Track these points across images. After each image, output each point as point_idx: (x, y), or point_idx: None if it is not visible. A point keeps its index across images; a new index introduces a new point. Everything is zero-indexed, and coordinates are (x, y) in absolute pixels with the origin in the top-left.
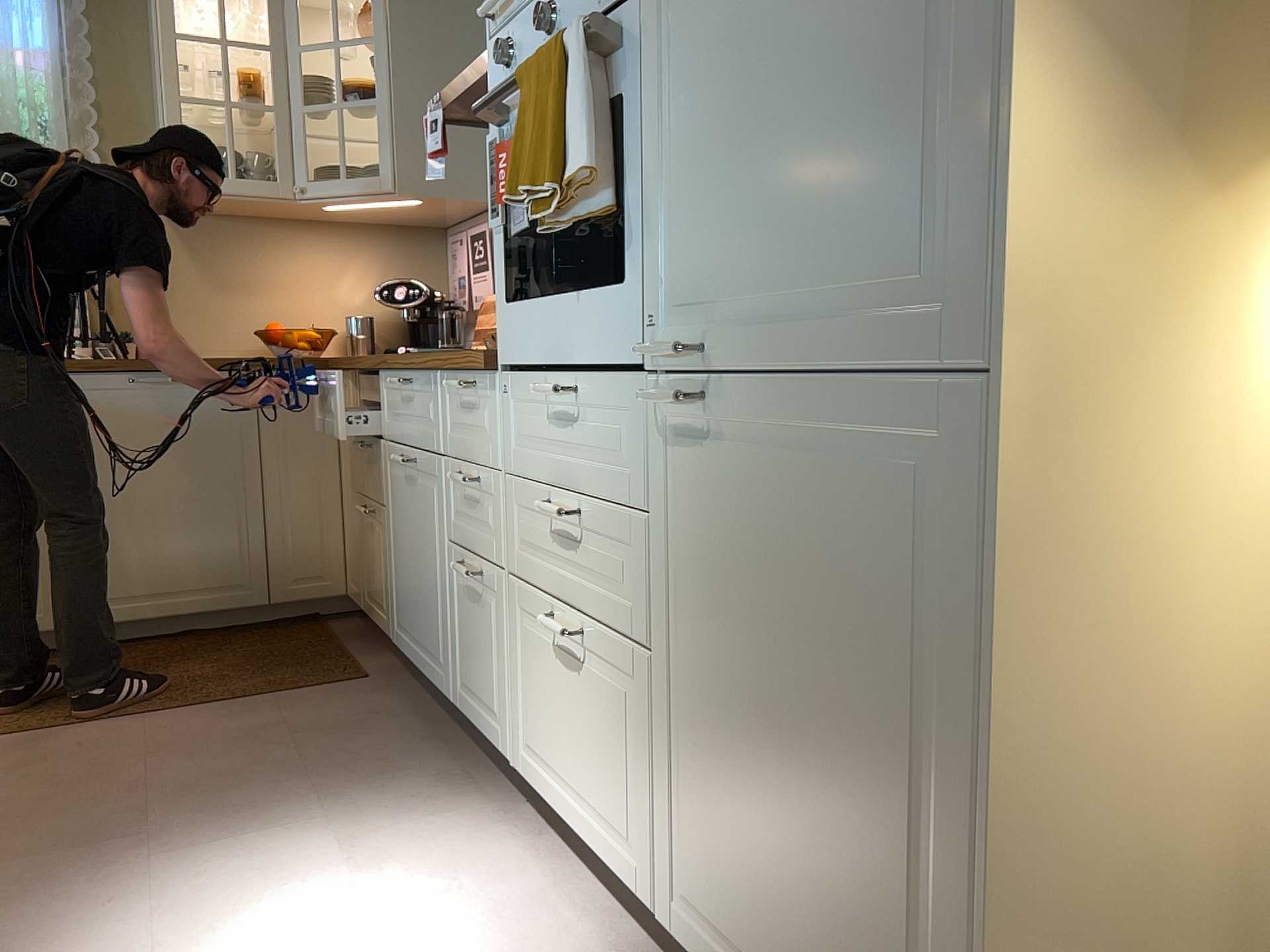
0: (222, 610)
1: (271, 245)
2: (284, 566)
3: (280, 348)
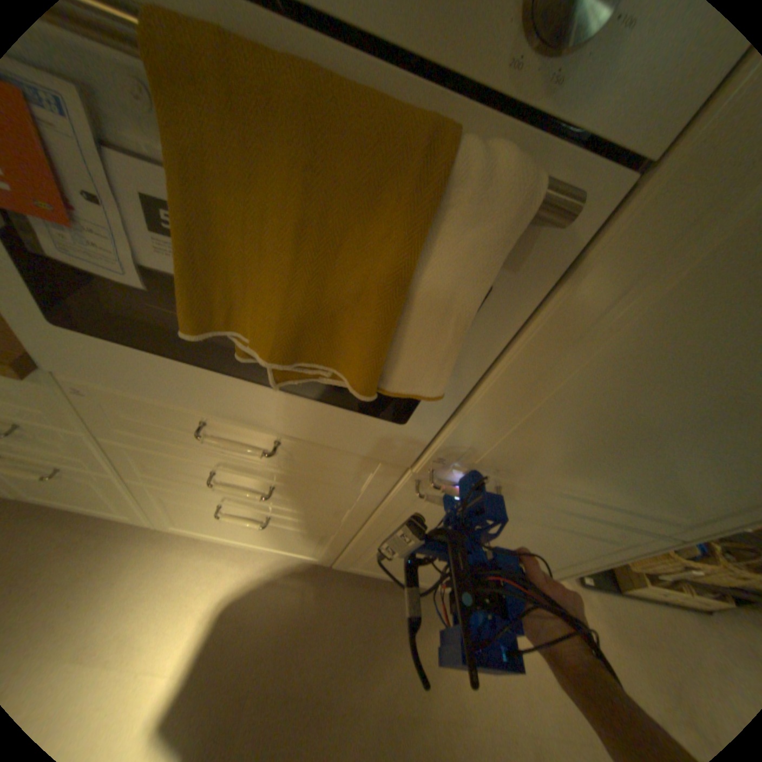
0: None
1: None
2: None
3: None
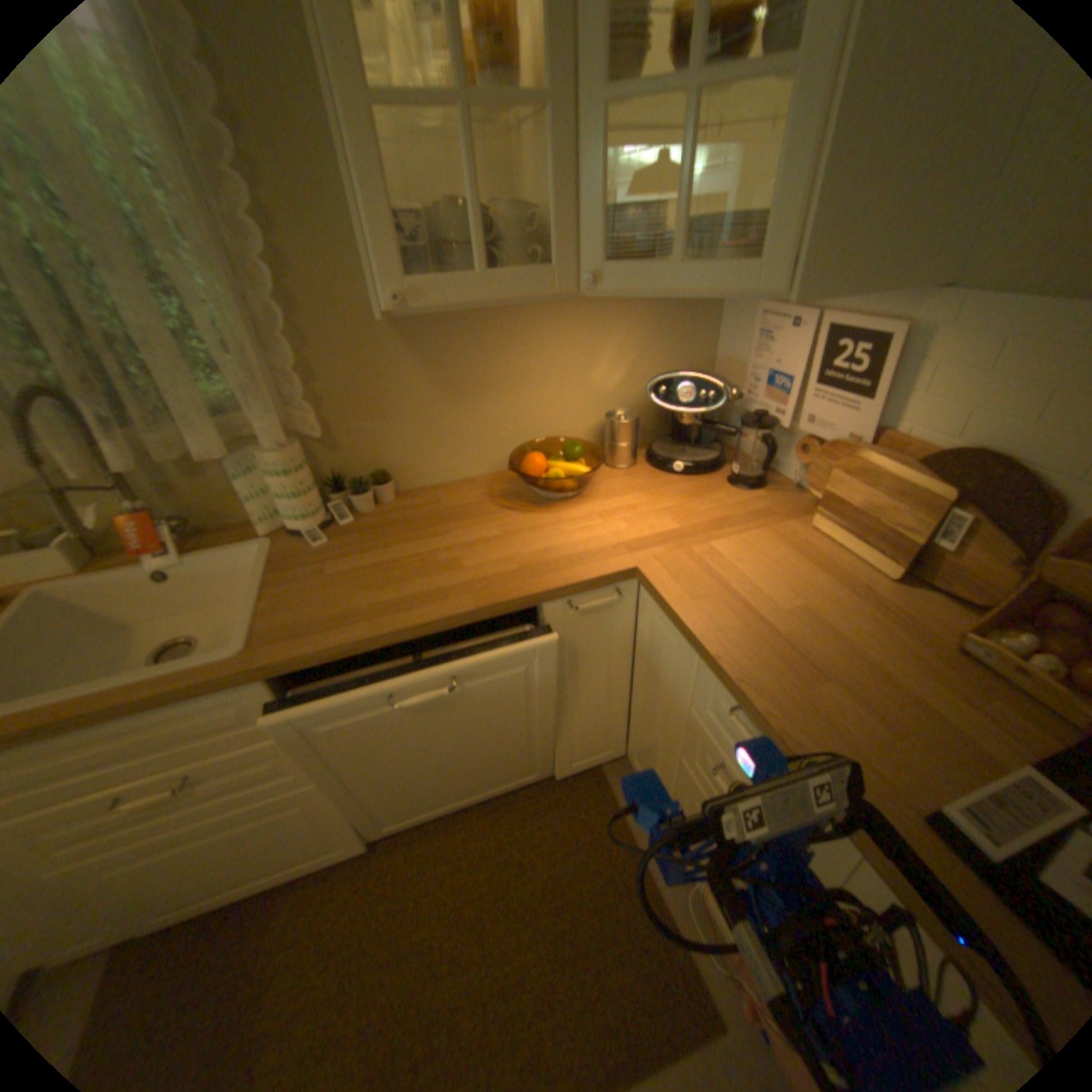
0: (513, 798)
1: (515, 327)
2: (571, 755)
3: (543, 491)
